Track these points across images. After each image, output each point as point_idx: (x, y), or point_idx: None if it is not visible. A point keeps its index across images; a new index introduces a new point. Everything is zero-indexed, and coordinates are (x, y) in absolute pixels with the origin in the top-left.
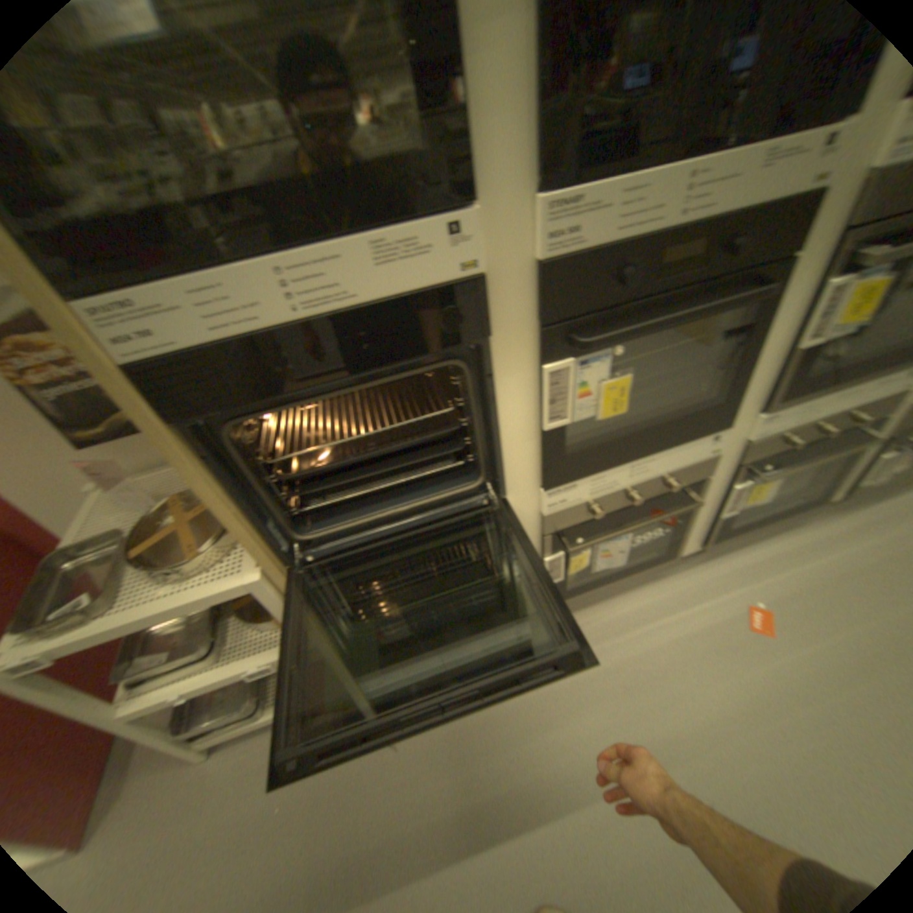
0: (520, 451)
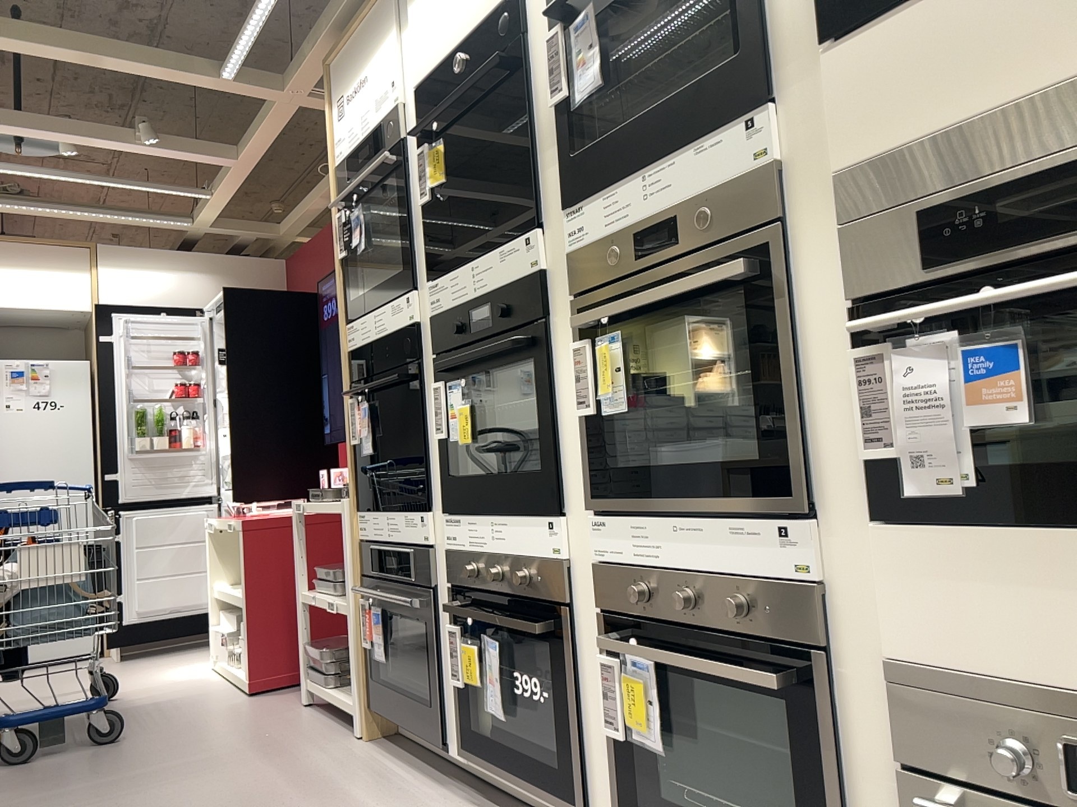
0: (436, 462)
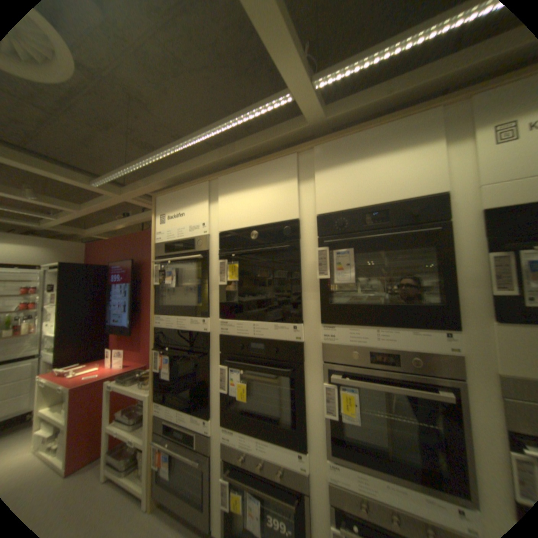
0: (216, 400)
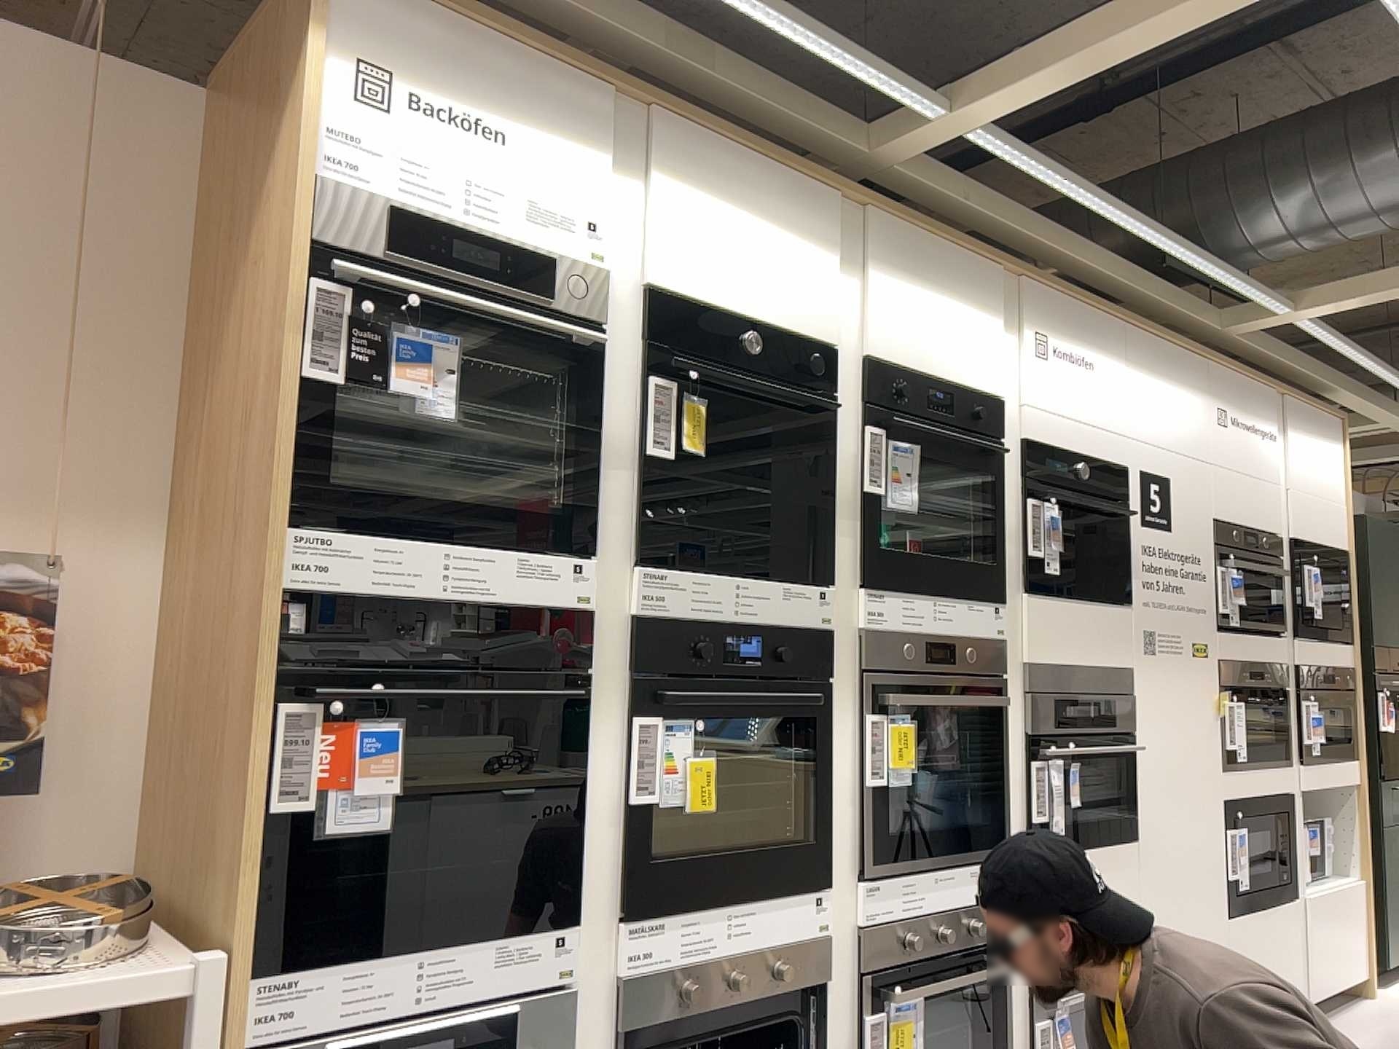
0: (605, 828)
